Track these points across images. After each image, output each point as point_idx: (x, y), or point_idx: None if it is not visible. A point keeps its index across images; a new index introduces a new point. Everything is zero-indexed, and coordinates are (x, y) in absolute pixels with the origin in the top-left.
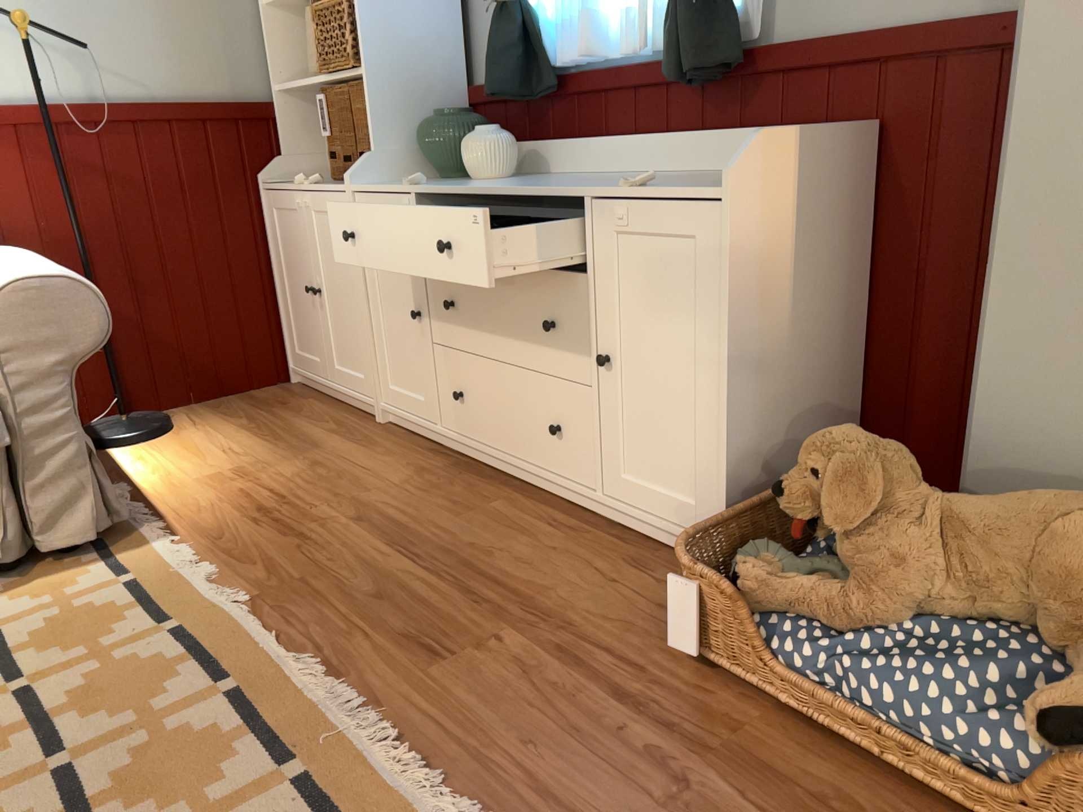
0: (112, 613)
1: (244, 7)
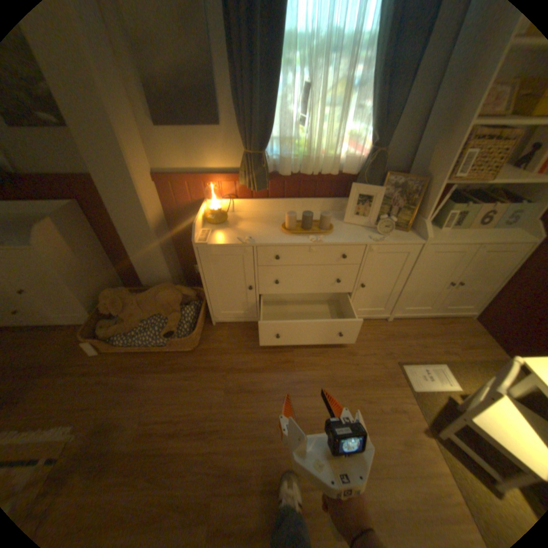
0: None
1: None
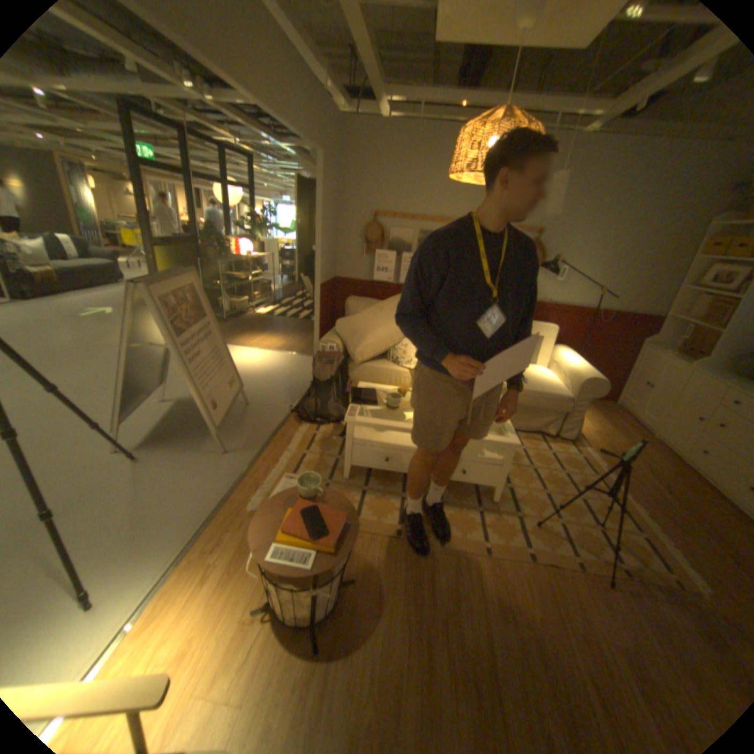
0: (582, 465)
1: (674, 284)
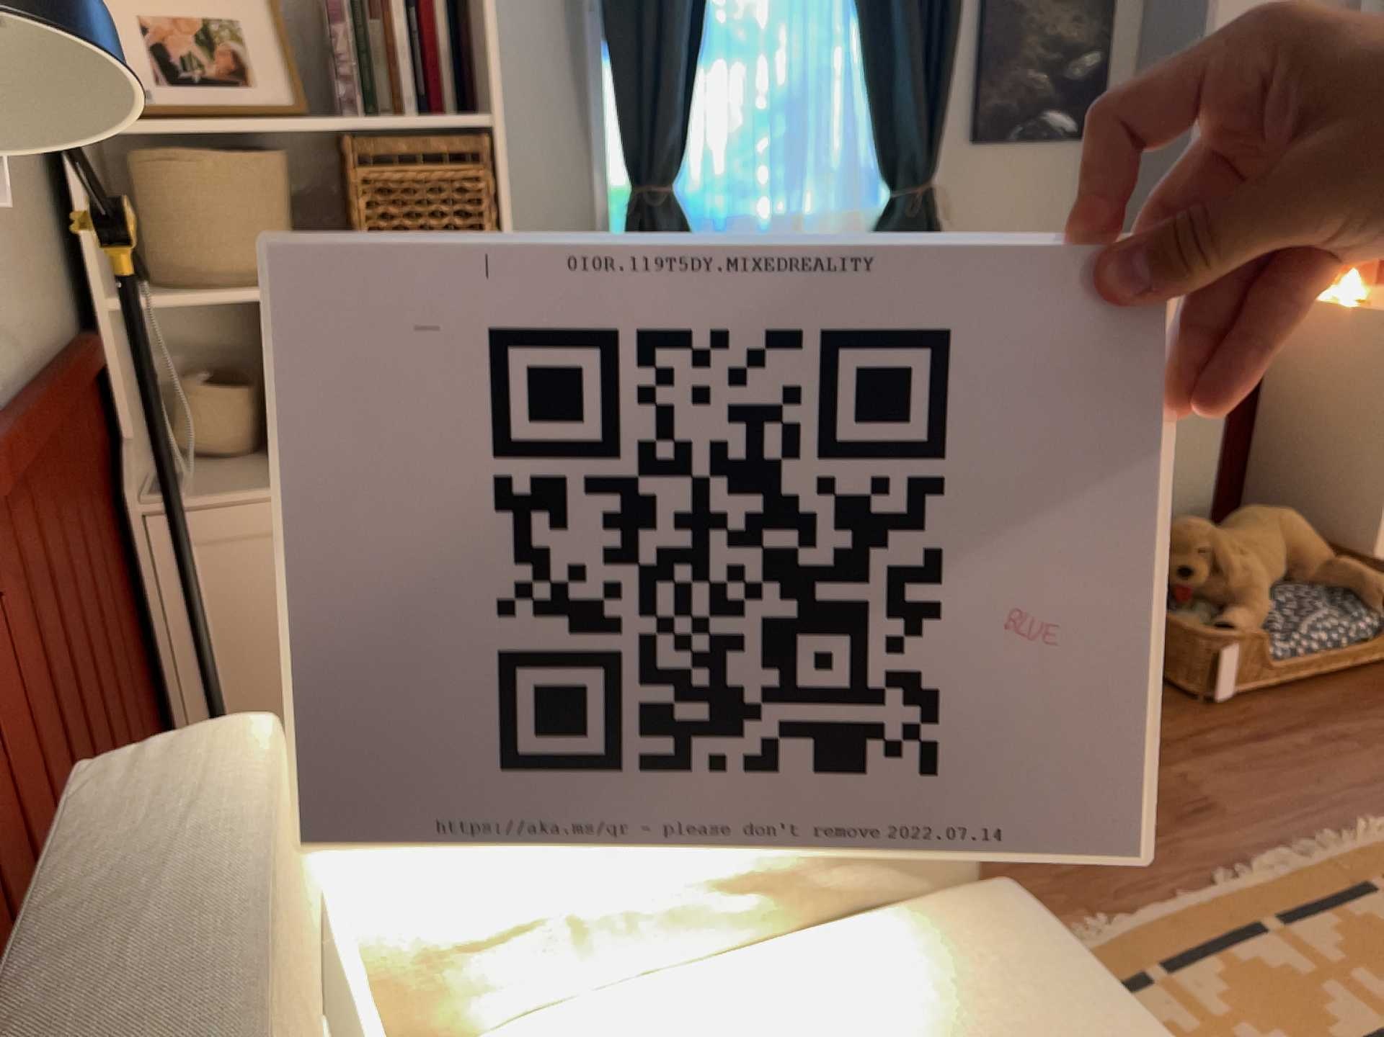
0: None
1: None
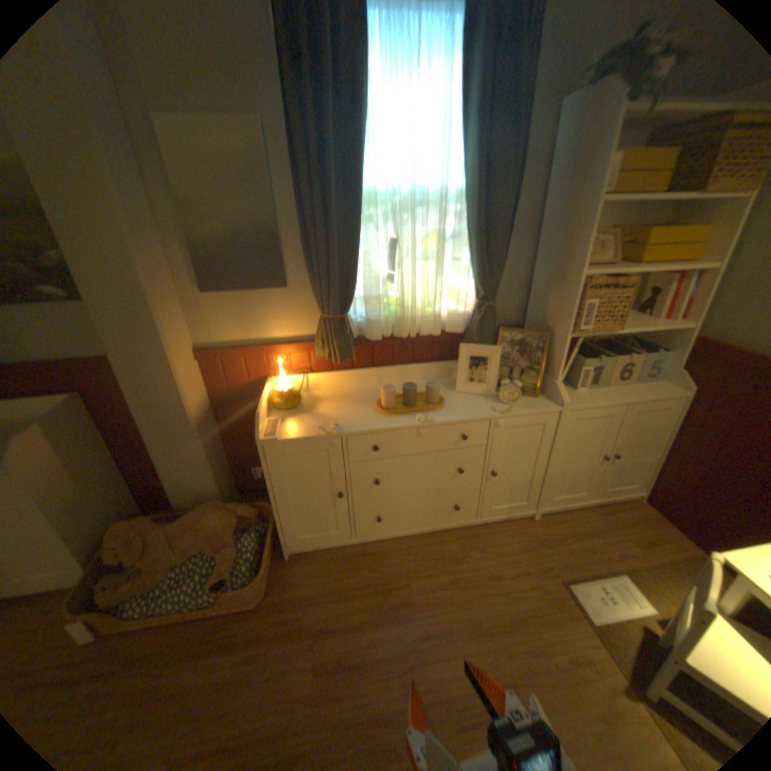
0: None
1: None
